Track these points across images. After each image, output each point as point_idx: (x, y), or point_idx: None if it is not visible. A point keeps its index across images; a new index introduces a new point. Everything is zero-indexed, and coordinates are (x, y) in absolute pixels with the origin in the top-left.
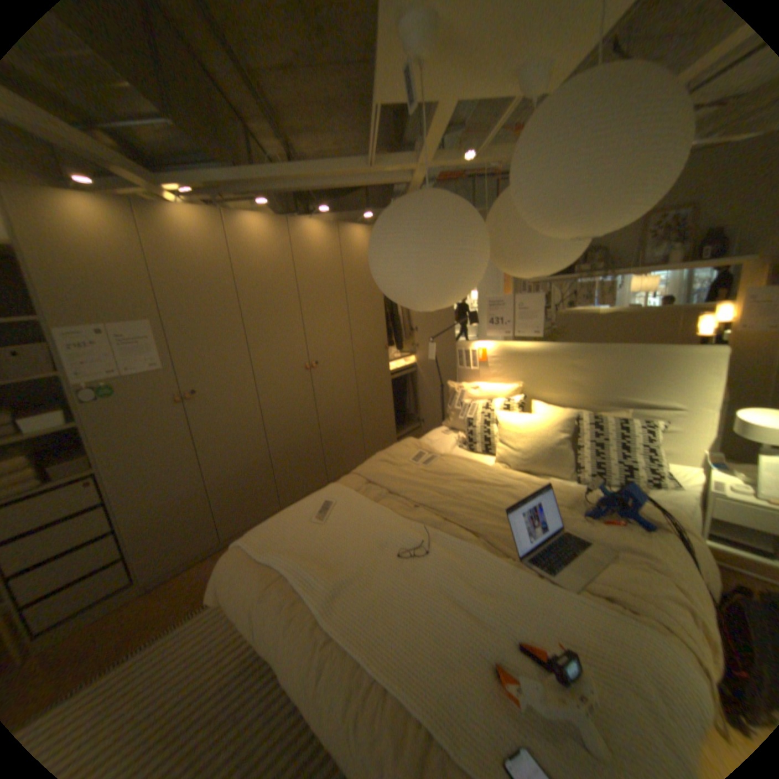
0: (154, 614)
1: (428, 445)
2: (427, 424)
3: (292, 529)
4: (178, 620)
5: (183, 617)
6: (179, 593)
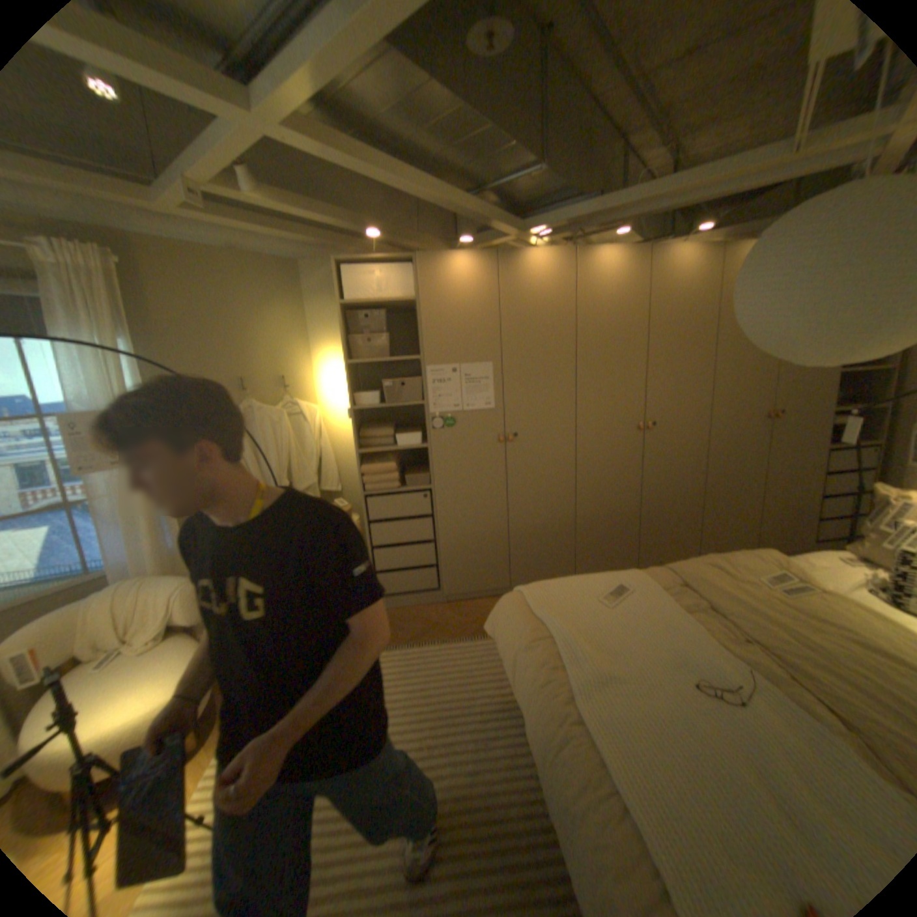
0: (448, 623)
1: (805, 571)
2: (825, 545)
3: (575, 600)
4: (463, 638)
5: (467, 638)
6: (469, 616)
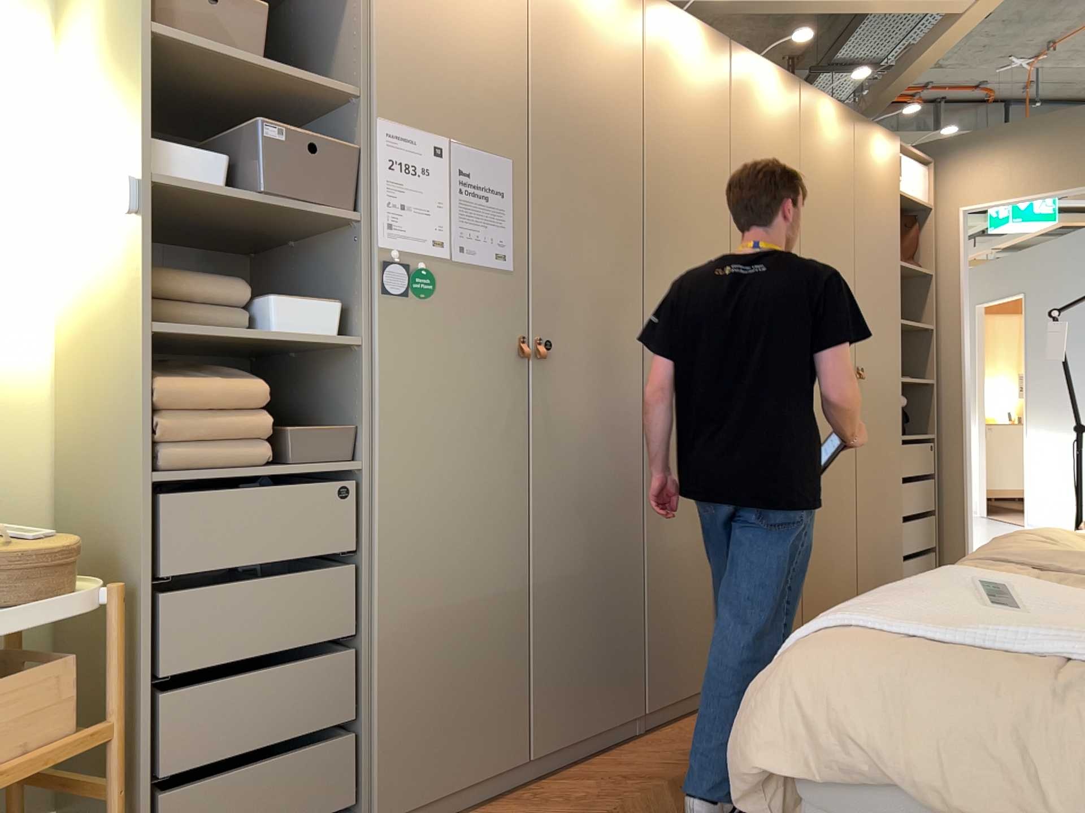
0: None
1: None
2: None
3: (953, 615)
4: None
5: None
6: None
